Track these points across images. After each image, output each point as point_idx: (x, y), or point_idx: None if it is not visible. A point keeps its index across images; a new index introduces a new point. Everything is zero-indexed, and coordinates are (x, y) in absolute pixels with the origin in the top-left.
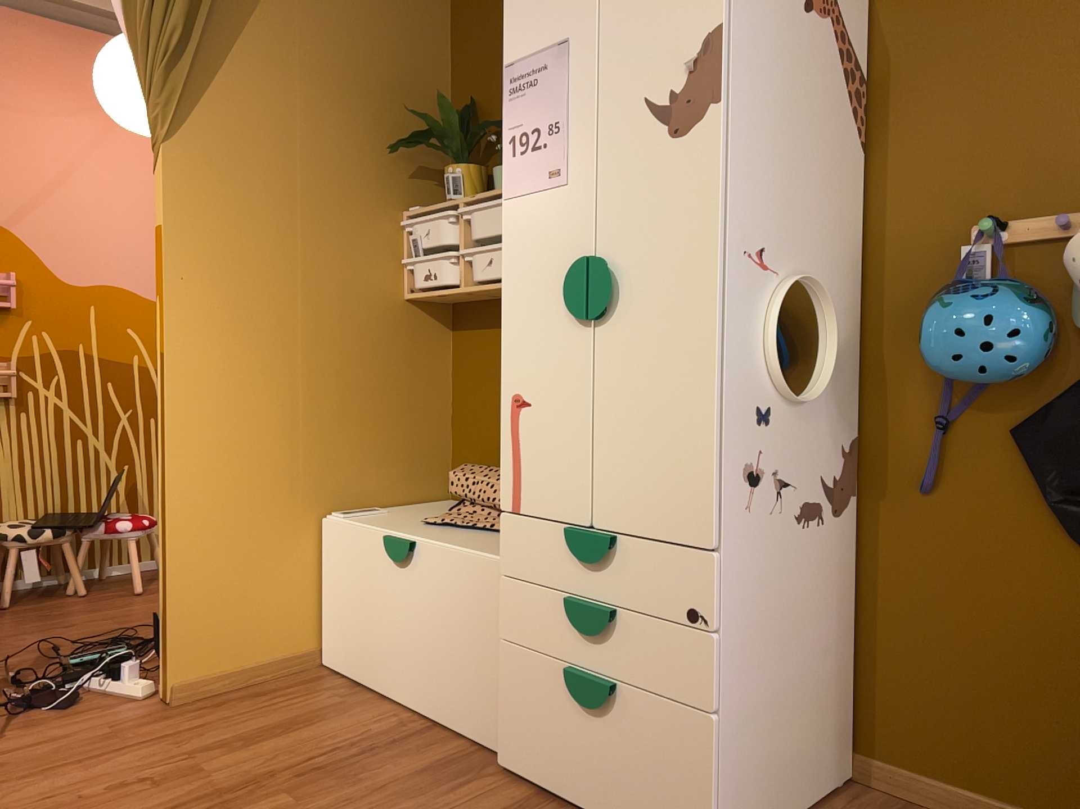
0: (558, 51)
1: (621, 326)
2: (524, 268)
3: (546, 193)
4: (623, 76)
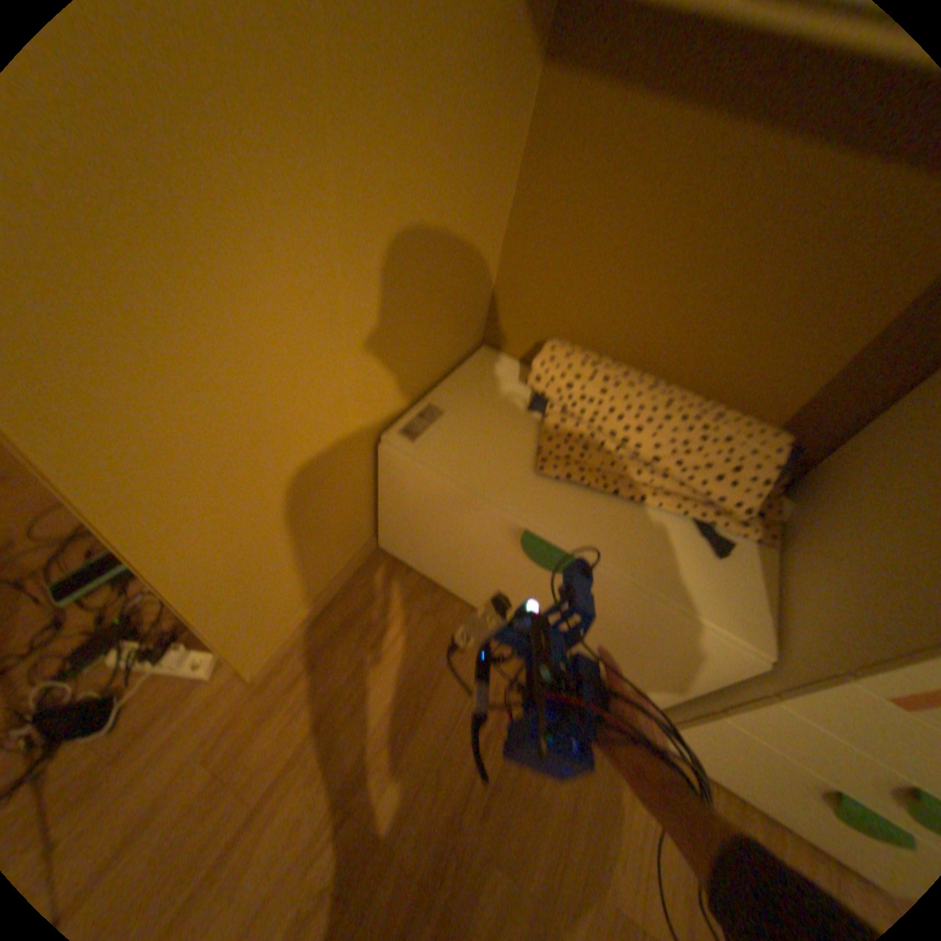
0: None
1: None
2: None
3: None
4: None
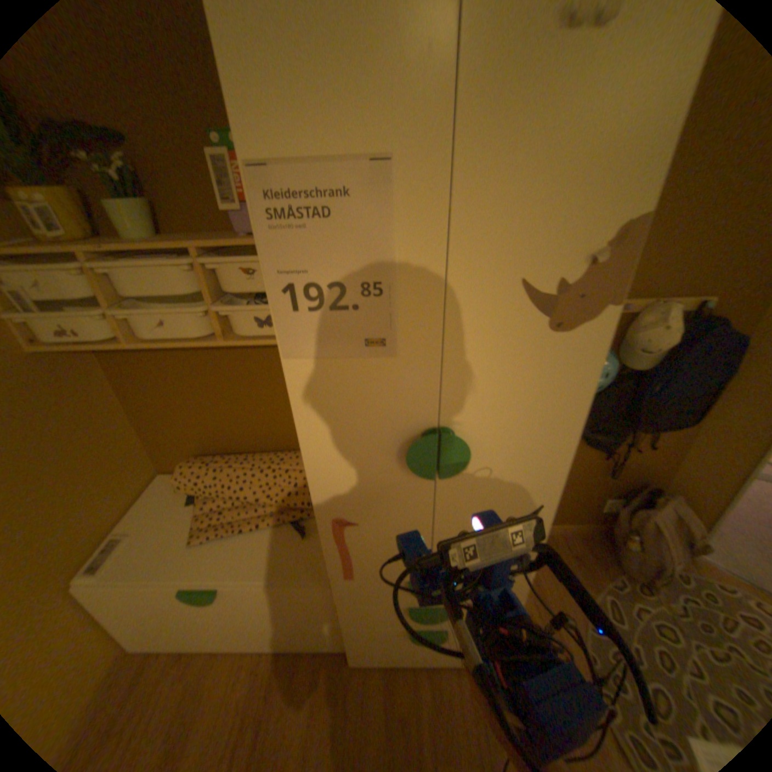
0: (370, 169)
1: (466, 478)
2: (335, 429)
3: (363, 362)
4: (493, 242)
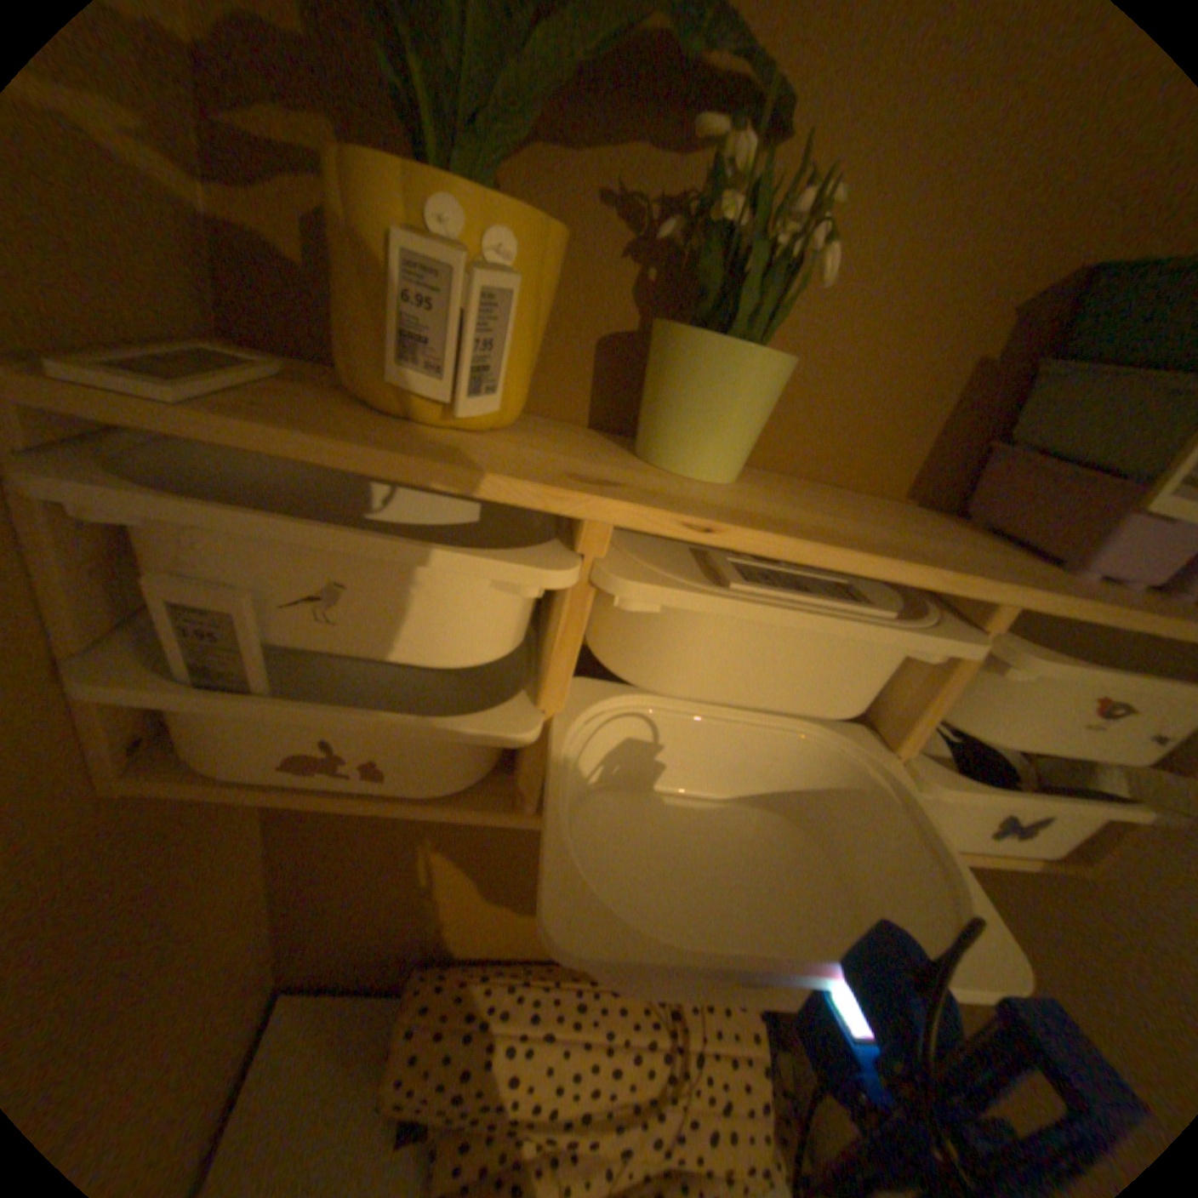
0: None
1: None
2: None
3: None
4: None
